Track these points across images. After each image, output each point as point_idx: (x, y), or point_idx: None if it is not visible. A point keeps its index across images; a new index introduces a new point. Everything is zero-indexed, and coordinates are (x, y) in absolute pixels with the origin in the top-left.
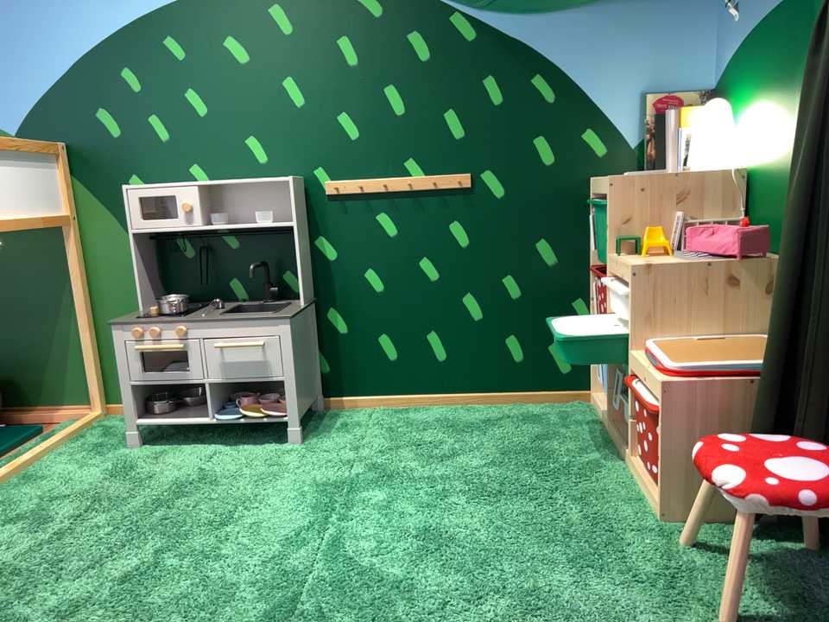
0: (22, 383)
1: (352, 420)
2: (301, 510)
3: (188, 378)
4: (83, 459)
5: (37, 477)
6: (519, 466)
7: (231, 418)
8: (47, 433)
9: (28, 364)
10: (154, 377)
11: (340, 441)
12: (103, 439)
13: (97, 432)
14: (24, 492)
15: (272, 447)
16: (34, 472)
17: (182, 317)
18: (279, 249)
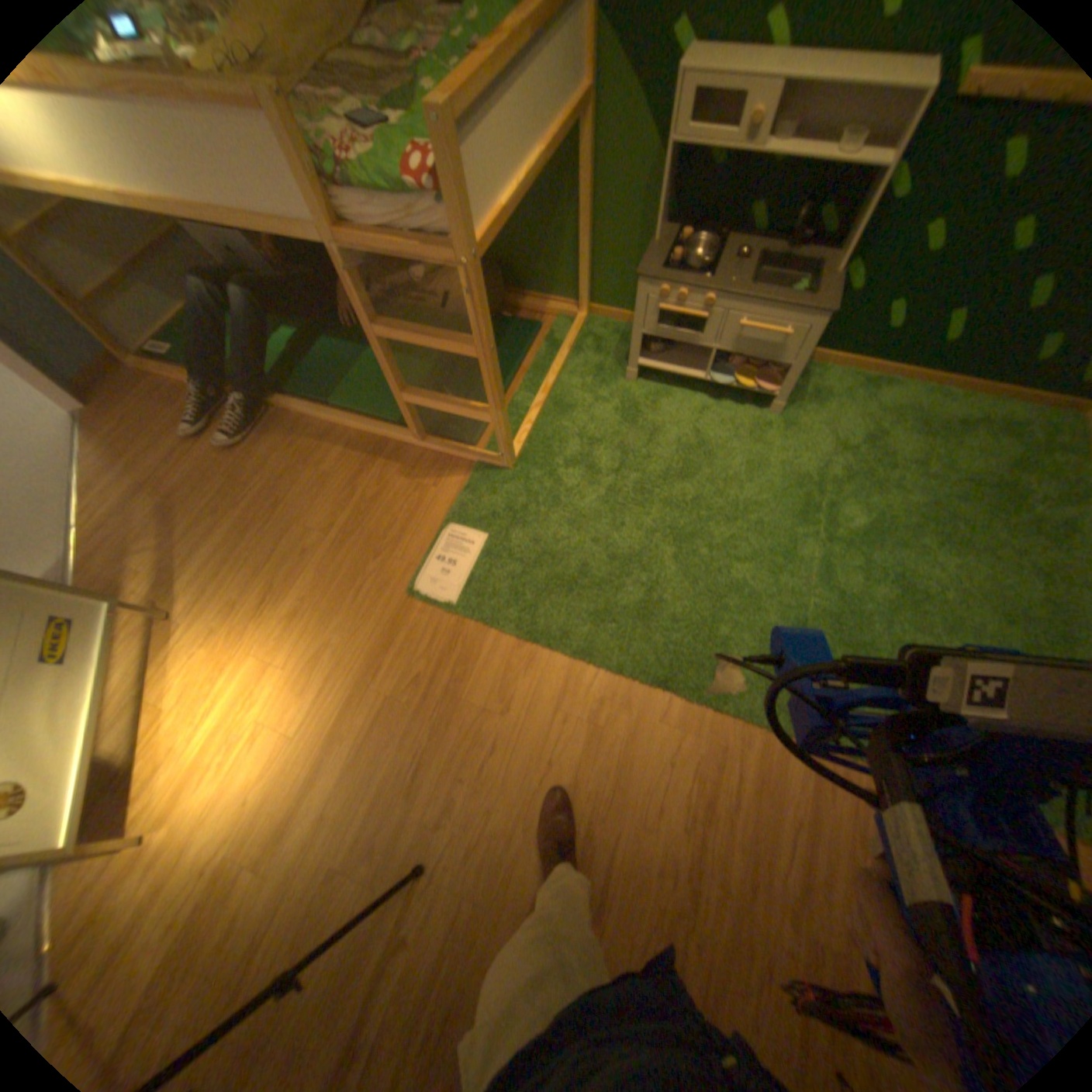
0: (517, 271)
1: (822, 385)
2: (792, 516)
3: (698, 343)
4: (592, 387)
5: (565, 405)
6: (989, 509)
7: (724, 381)
8: (544, 331)
9: (523, 254)
10: (661, 327)
11: (814, 420)
12: (598, 359)
13: (589, 345)
14: (563, 425)
15: (751, 411)
16: (560, 398)
17: (709, 277)
18: (835, 175)
